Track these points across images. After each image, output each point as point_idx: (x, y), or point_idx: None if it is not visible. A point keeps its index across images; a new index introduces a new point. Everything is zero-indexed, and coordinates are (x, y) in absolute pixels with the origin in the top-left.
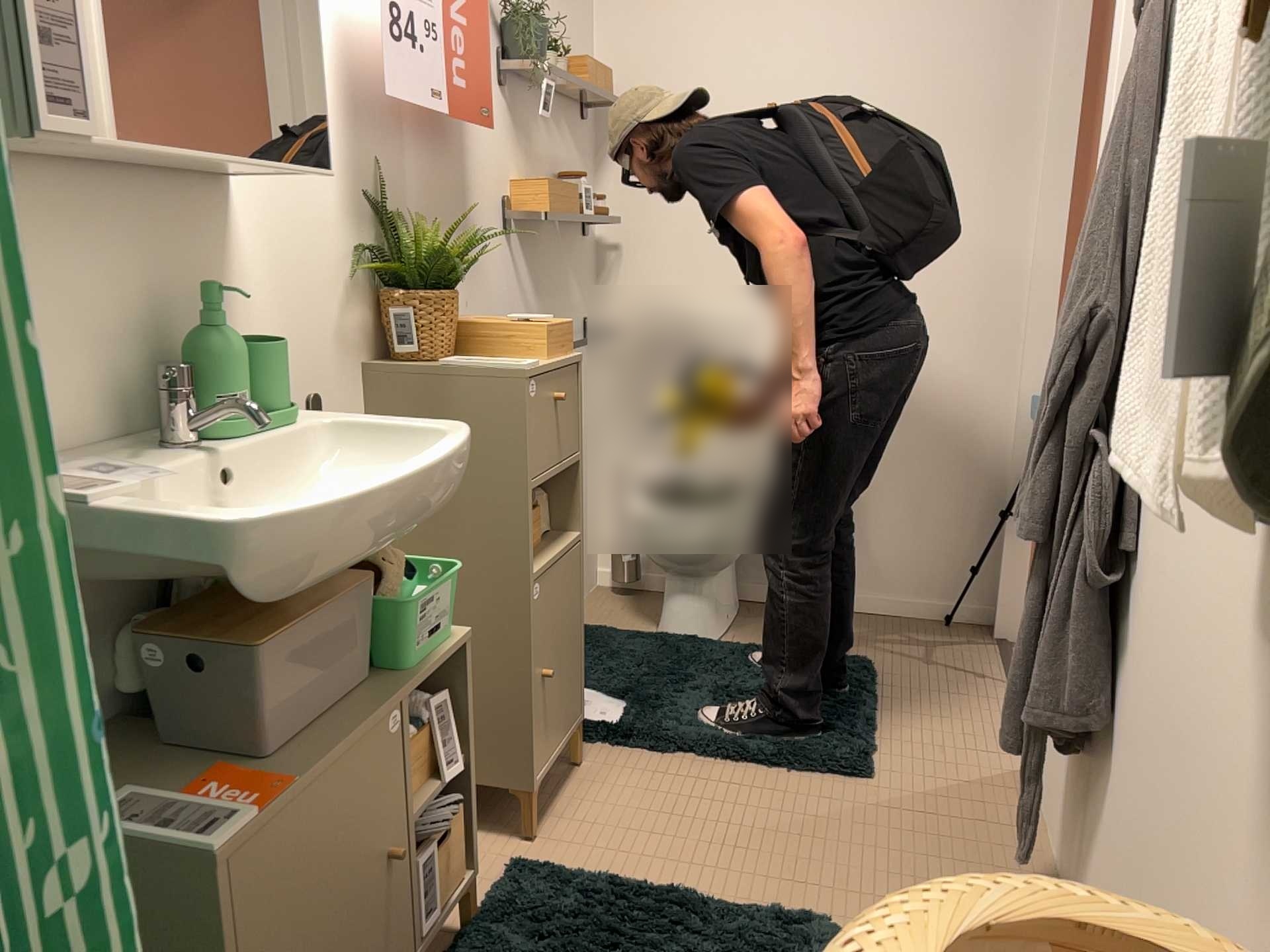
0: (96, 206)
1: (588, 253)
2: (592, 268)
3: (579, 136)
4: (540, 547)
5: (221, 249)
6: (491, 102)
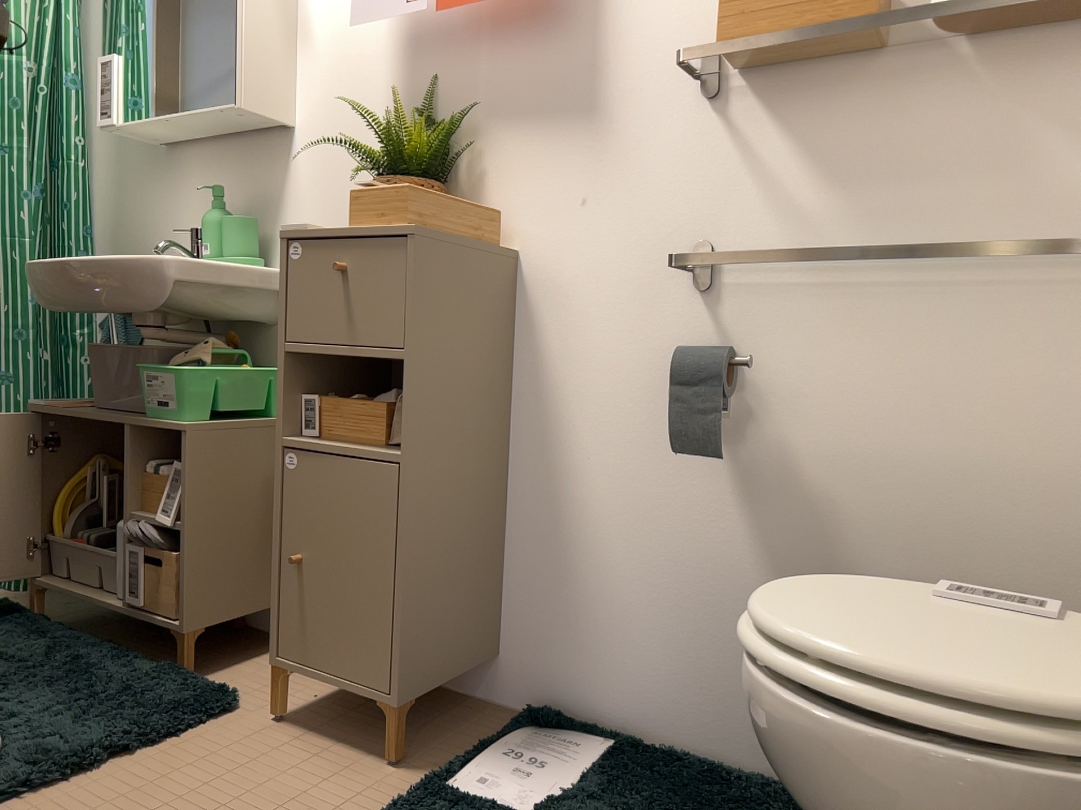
0: (227, 160)
1: None
2: None
3: None
4: (368, 441)
5: (285, 173)
6: None
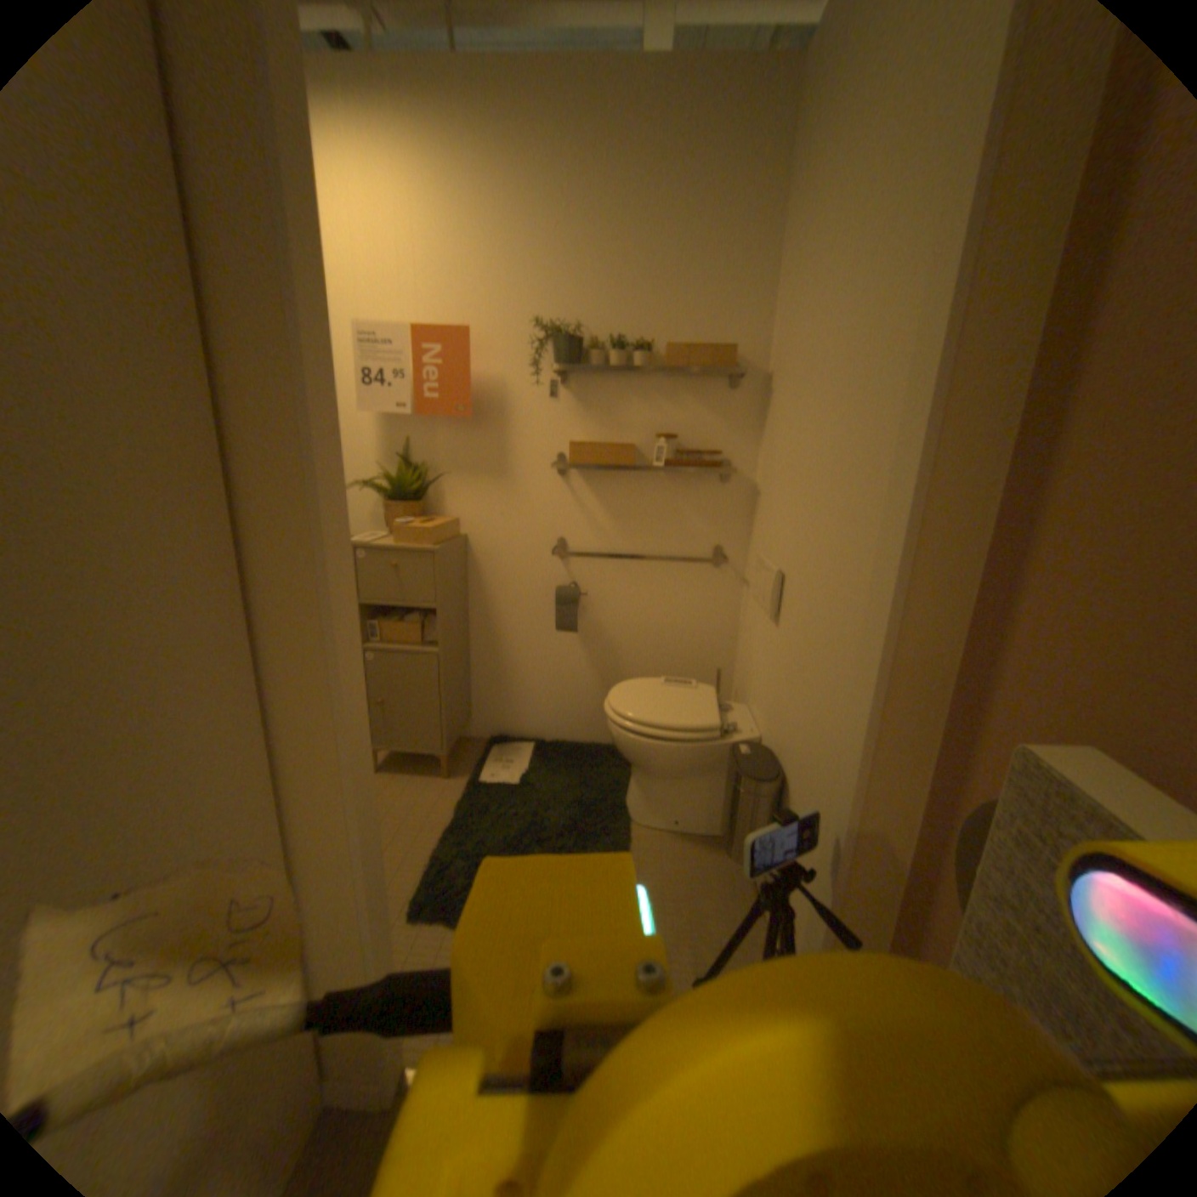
0: None
1: (735, 491)
2: (743, 505)
3: (722, 395)
4: (412, 642)
5: None
6: (468, 397)
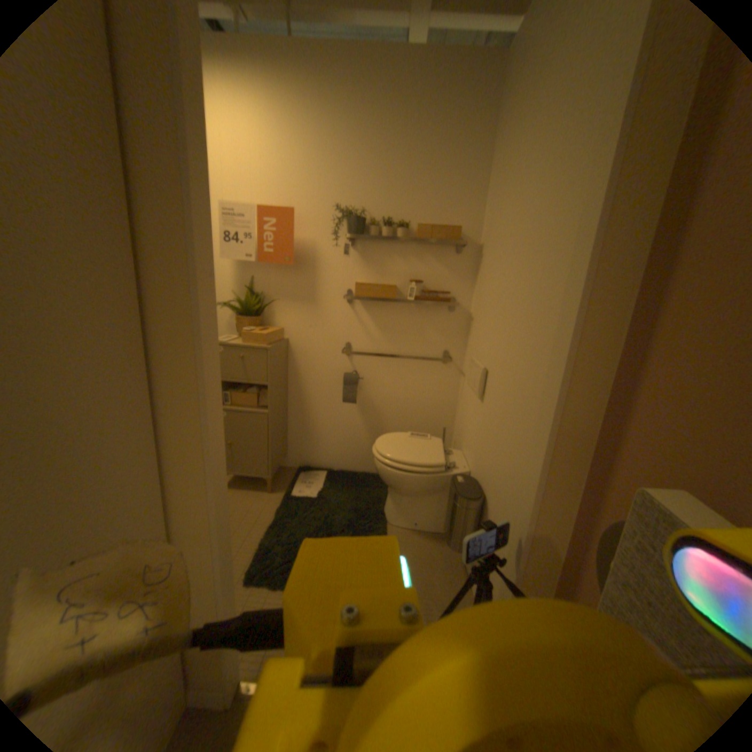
0: None
1: (457, 317)
2: (462, 325)
3: (451, 257)
4: (251, 405)
5: None
6: (292, 252)
